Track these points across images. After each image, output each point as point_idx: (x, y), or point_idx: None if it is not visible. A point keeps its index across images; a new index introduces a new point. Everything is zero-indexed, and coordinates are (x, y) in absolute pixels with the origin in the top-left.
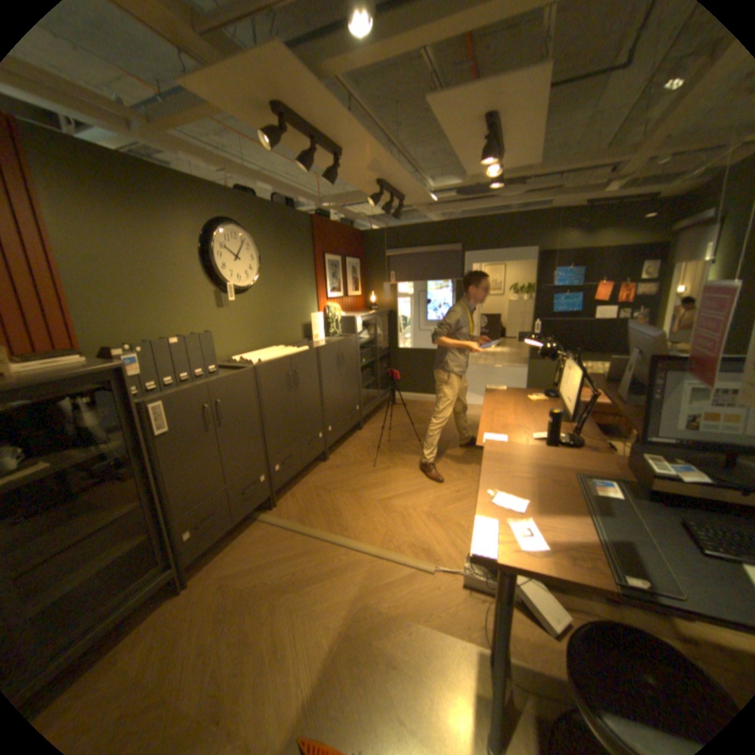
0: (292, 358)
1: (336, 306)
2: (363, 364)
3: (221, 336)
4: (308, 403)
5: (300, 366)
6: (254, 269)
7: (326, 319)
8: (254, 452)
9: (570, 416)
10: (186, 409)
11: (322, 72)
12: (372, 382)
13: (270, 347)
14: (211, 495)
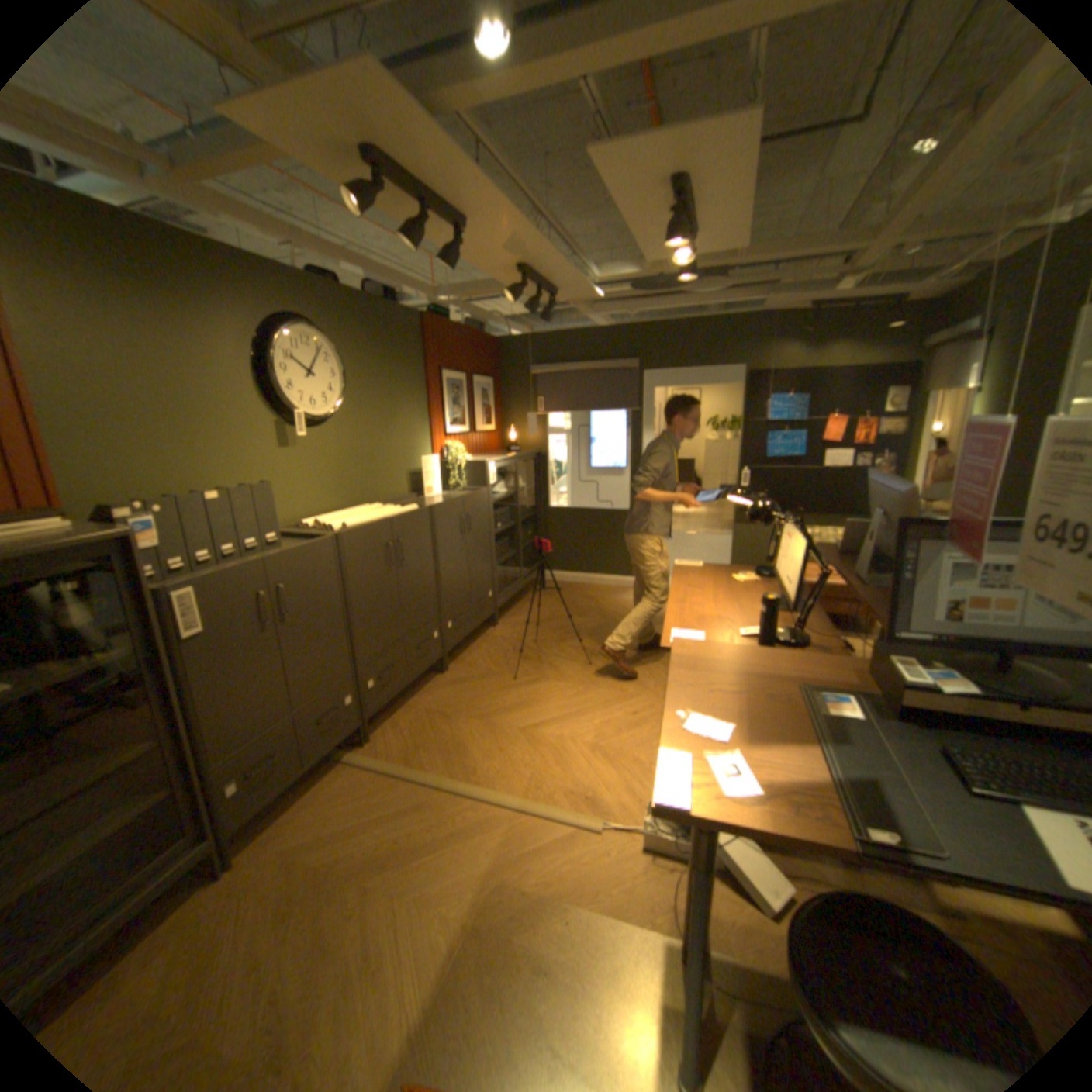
0: (393, 521)
1: (459, 445)
2: (499, 531)
3: (286, 489)
4: (417, 587)
5: (406, 534)
6: (336, 391)
7: (444, 464)
8: (337, 662)
9: (791, 603)
10: (232, 598)
11: (436, 105)
12: (512, 557)
13: (361, 505)
14: (271, 727)
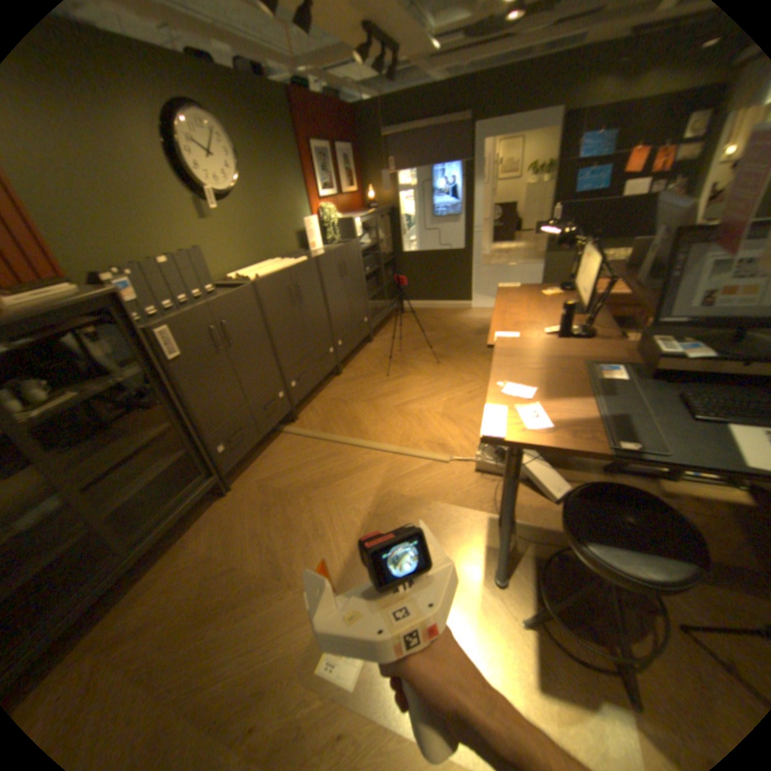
0: (291, 270)
1: (331, 206)
2: (368, 273)
3: (212, 252)
4: (315, 318)
5: (302, 279)
6: (232, 167)
7: (322, 223)
8: (270, 371)
9: (585, 307)
10: (194, 332)
11: None
12: (379, 292)
13: (266, 260)
14: (237, 412)
